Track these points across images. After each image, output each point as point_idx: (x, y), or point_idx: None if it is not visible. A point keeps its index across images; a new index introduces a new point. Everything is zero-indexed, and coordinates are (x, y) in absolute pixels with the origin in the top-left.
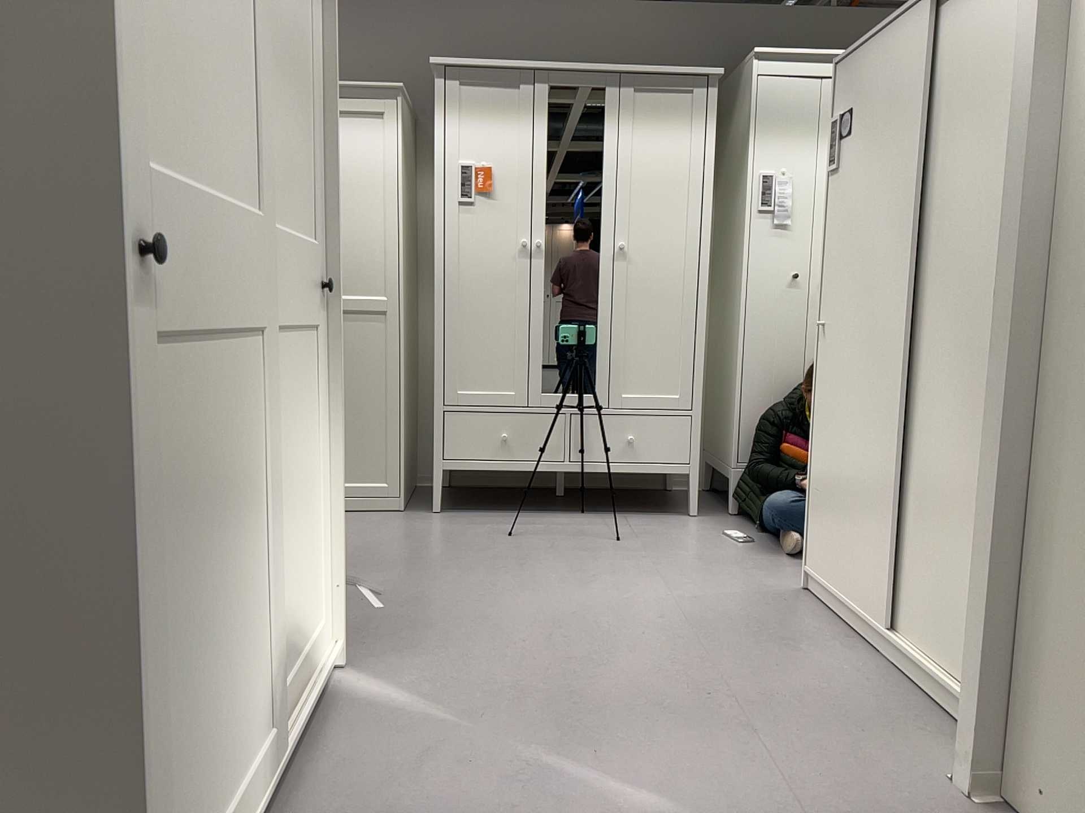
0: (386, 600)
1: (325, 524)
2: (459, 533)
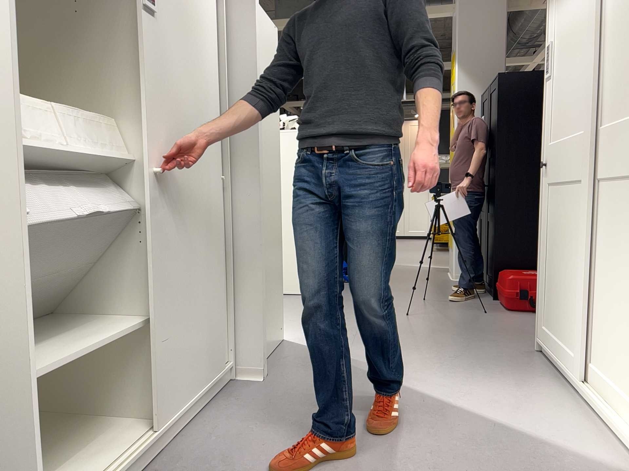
0: None
1: None
2: None
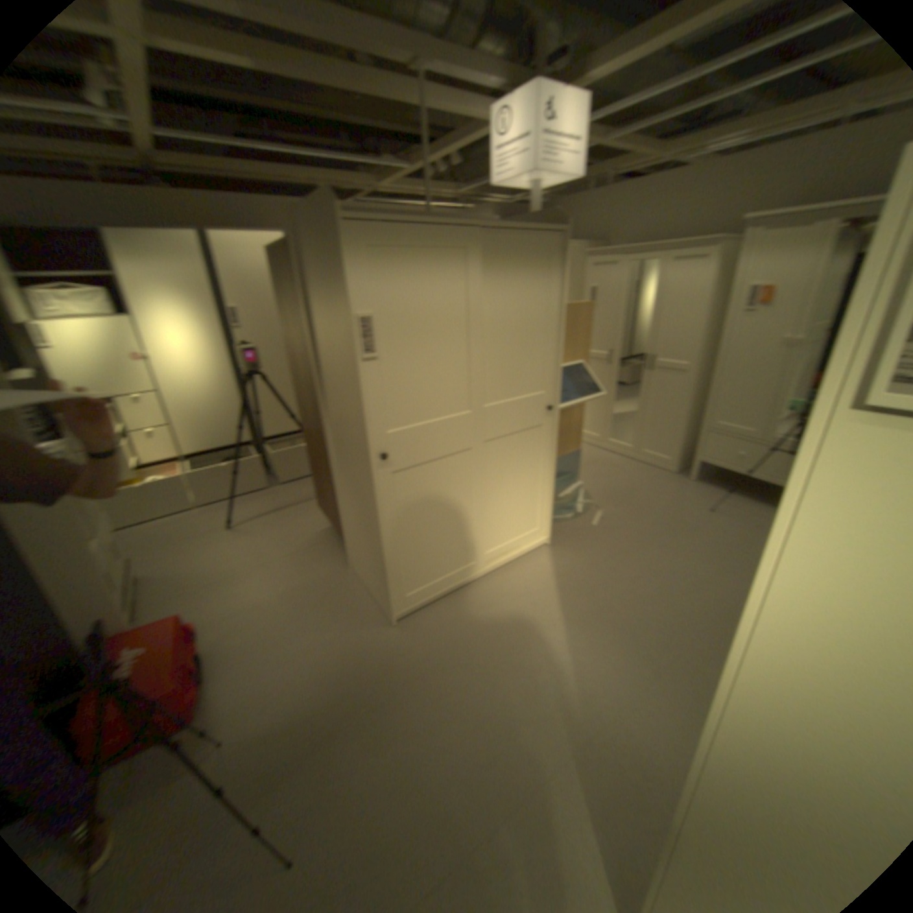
0: (606, 521)
1: (548, 493)
2: (689, 498)
